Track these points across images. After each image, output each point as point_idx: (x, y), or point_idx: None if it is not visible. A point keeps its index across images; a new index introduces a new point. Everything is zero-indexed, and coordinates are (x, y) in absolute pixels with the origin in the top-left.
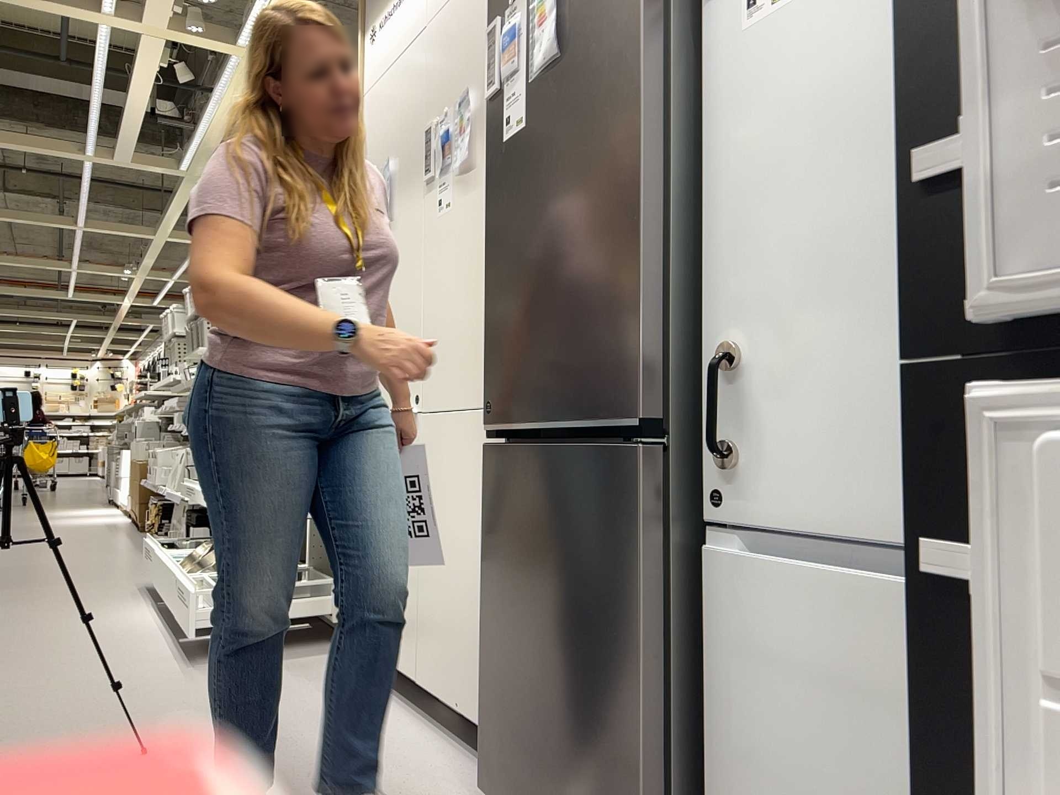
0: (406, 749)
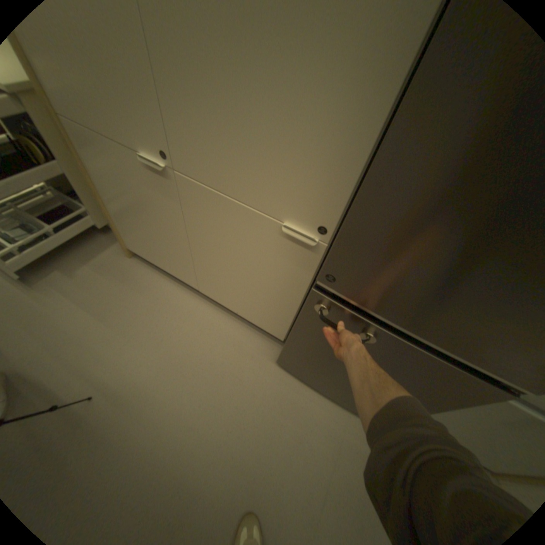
0: (216, 330)
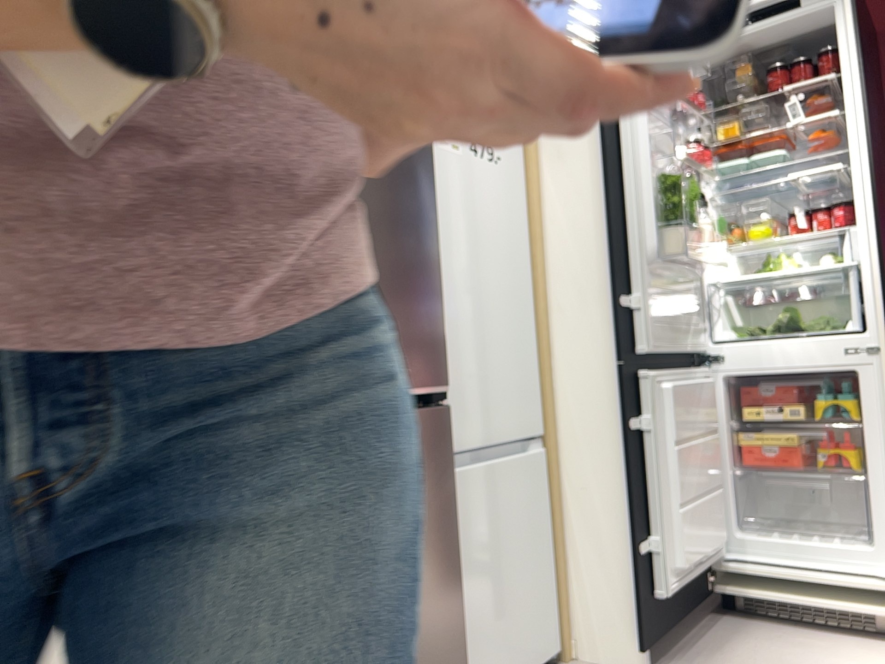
0: None
